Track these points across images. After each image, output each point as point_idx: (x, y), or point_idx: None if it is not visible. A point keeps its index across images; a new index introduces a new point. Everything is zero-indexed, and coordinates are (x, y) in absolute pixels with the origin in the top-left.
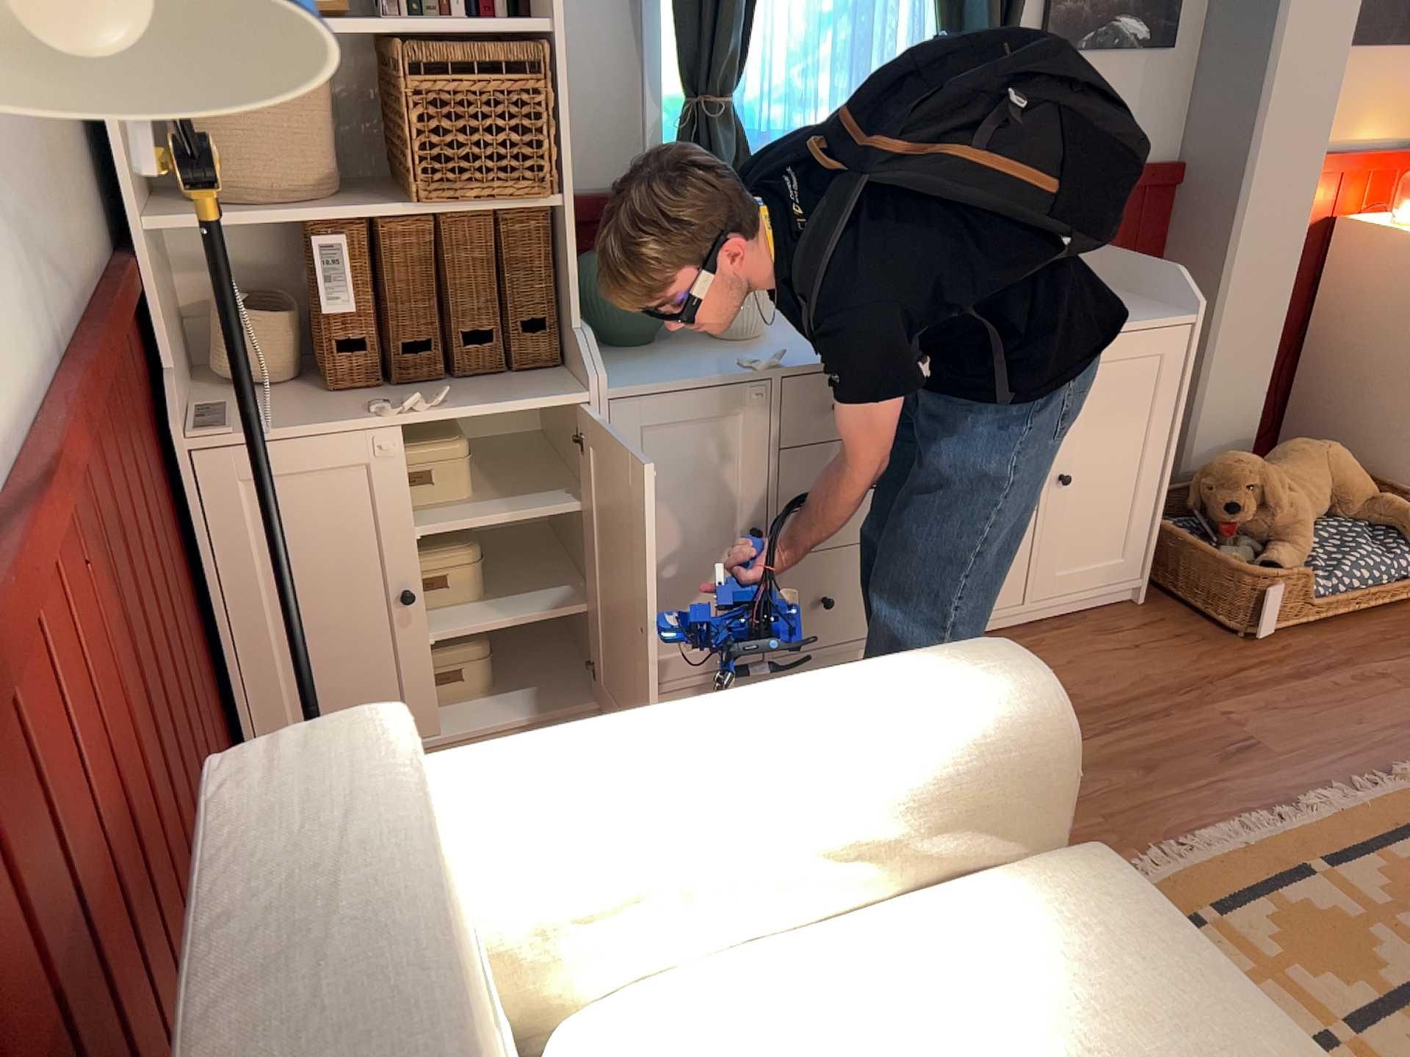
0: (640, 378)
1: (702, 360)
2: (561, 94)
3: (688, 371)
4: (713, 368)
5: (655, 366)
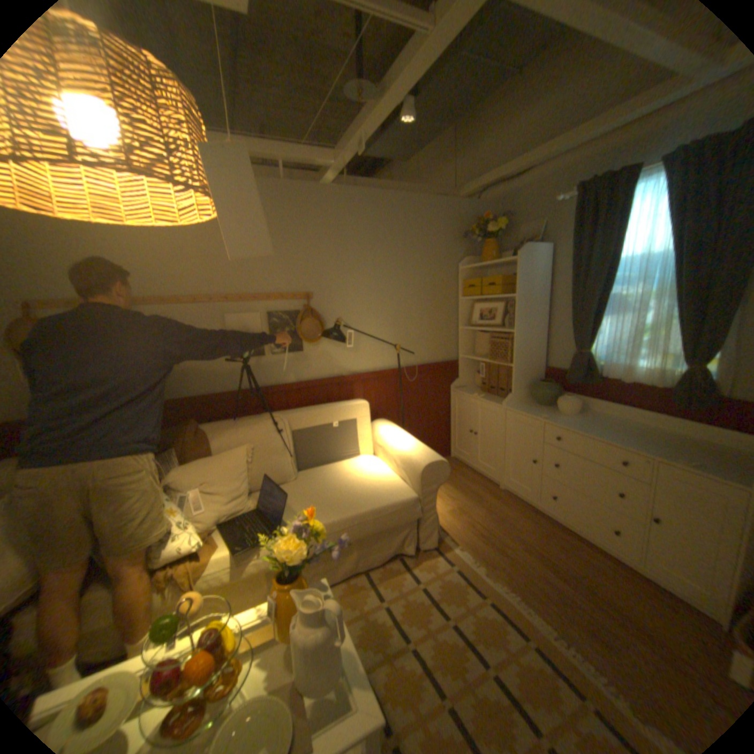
0: (518, 409)
1: (539, 412)
2: (515, 344)
3: (529, 412)
4: (534, 414)
5: (528, 409)
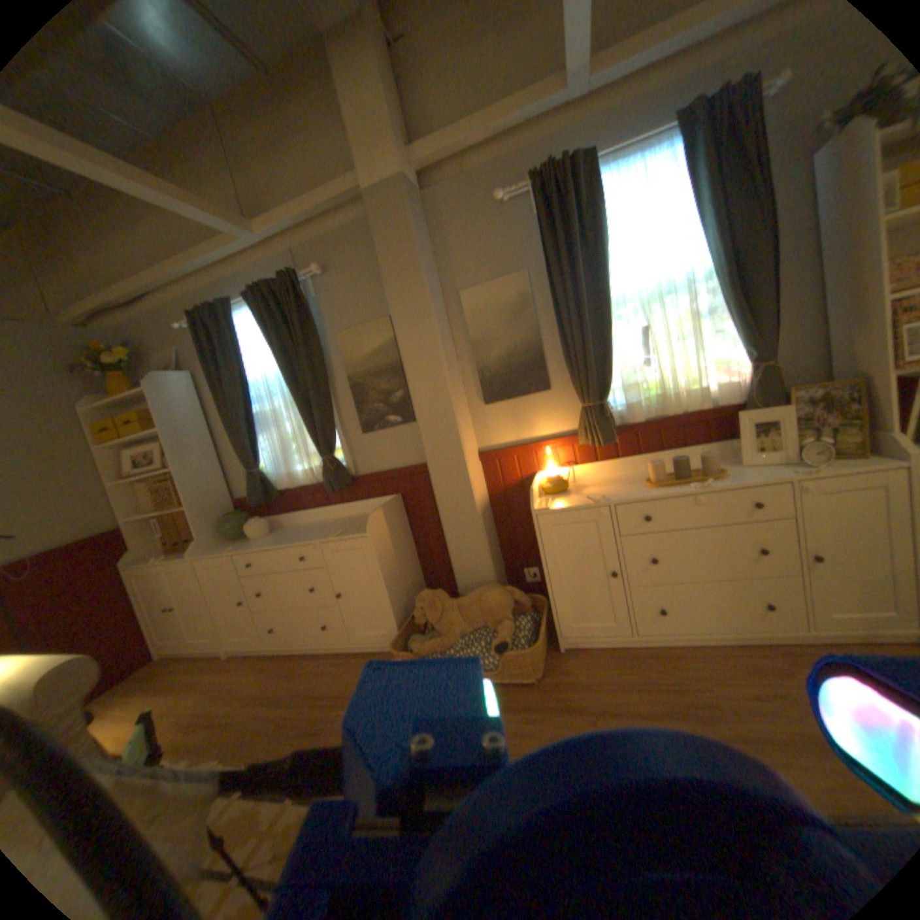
0: (204, 554)
1: (227, 548)
2: (177, 483)
3: (215, 552)
4: (221, 551)
5: (216, 550)
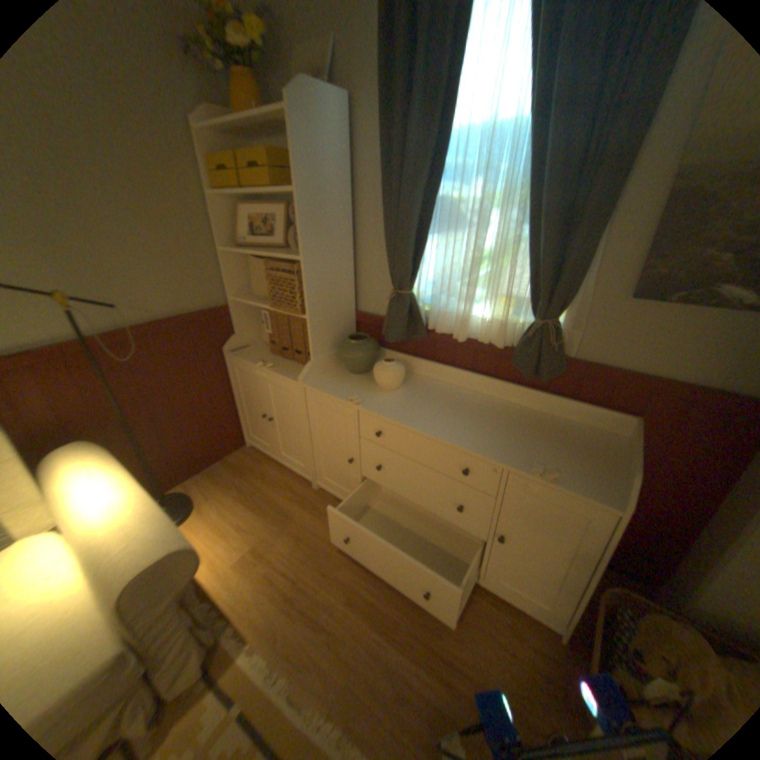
0: (321, 386)
1: (350, 389)
2: (305, 281)
3: (336, 391)
4: (344, 394)
5: (335, 384)
